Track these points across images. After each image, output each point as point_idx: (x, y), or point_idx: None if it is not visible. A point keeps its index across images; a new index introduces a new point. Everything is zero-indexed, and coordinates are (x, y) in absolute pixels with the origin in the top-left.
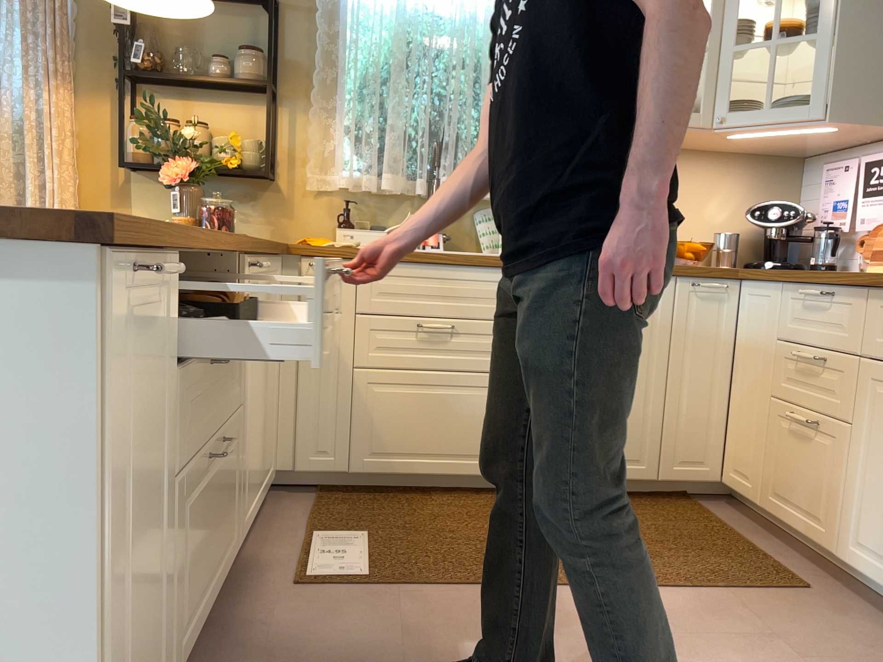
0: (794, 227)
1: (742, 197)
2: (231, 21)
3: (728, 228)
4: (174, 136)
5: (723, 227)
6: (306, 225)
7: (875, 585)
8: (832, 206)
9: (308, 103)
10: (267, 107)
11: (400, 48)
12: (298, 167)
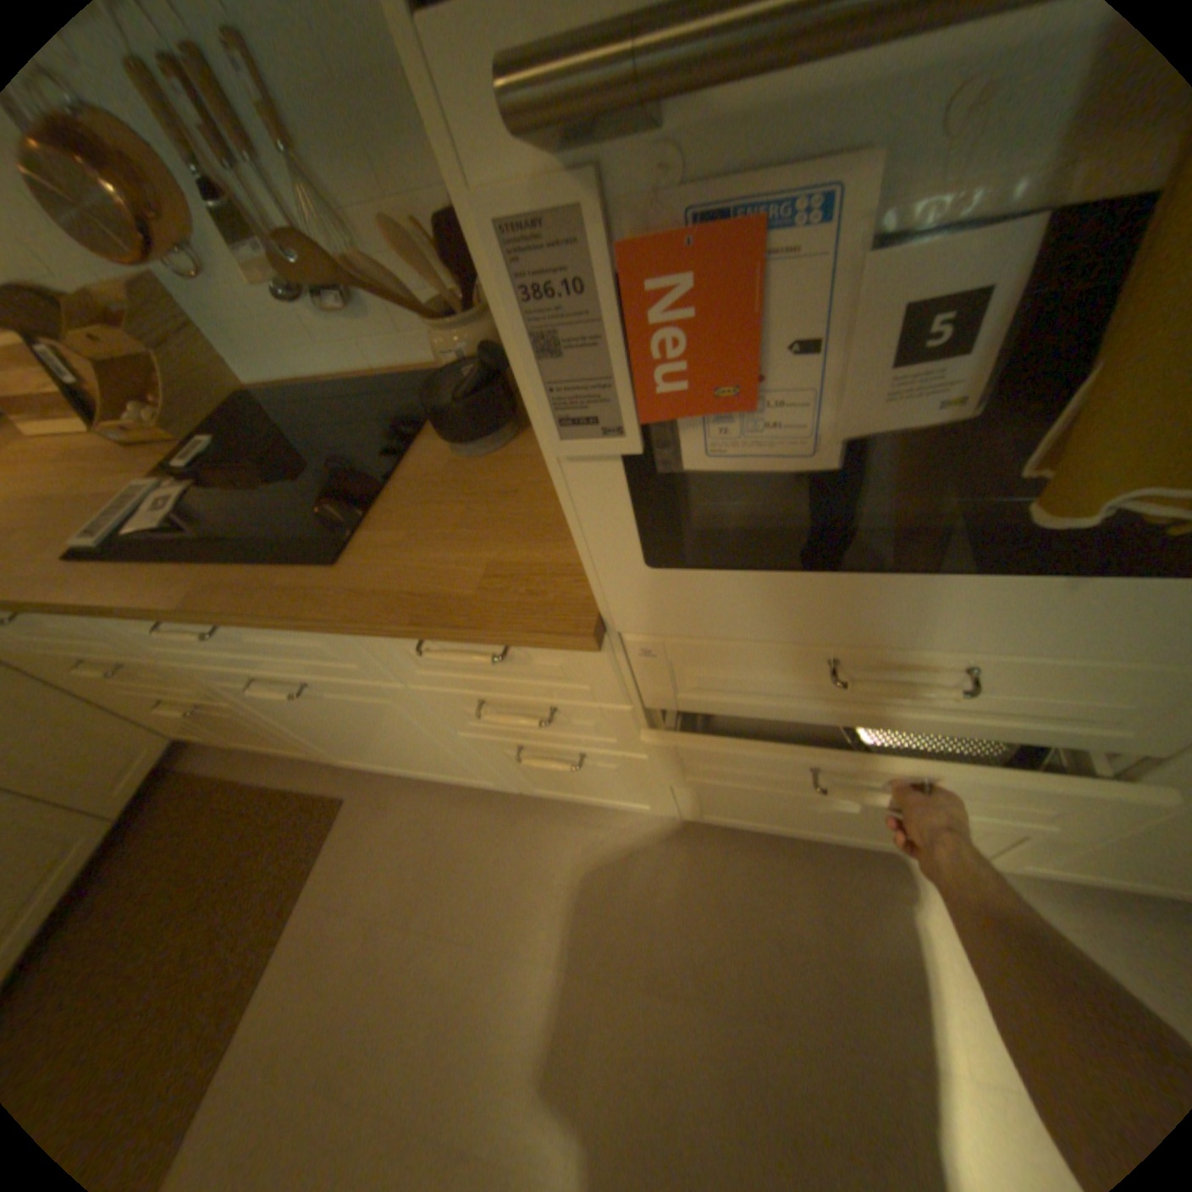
0: None
1: None
2: None
3: None
4: None
5: None
6: None
7: (376, 771)
8: None
9: None
10: None
11: None
12: None
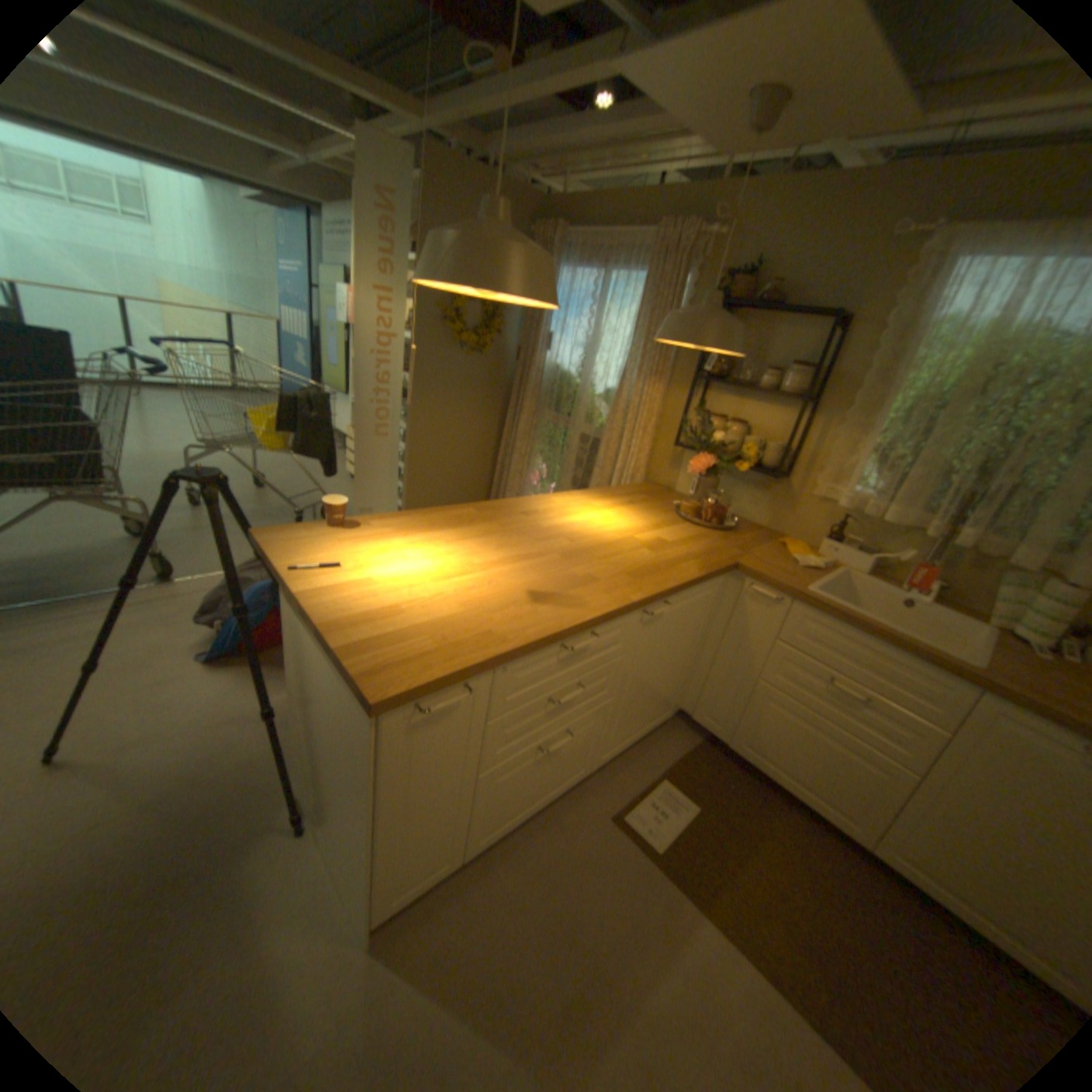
0: None
1: None
2: (799, 329)
3: None
4: (709, 434)
5: None
6: (802, 522)
7: None
8: None
9: (845, 414)
10: (805, 412)
11: (975, 374)
12: (814, 471)
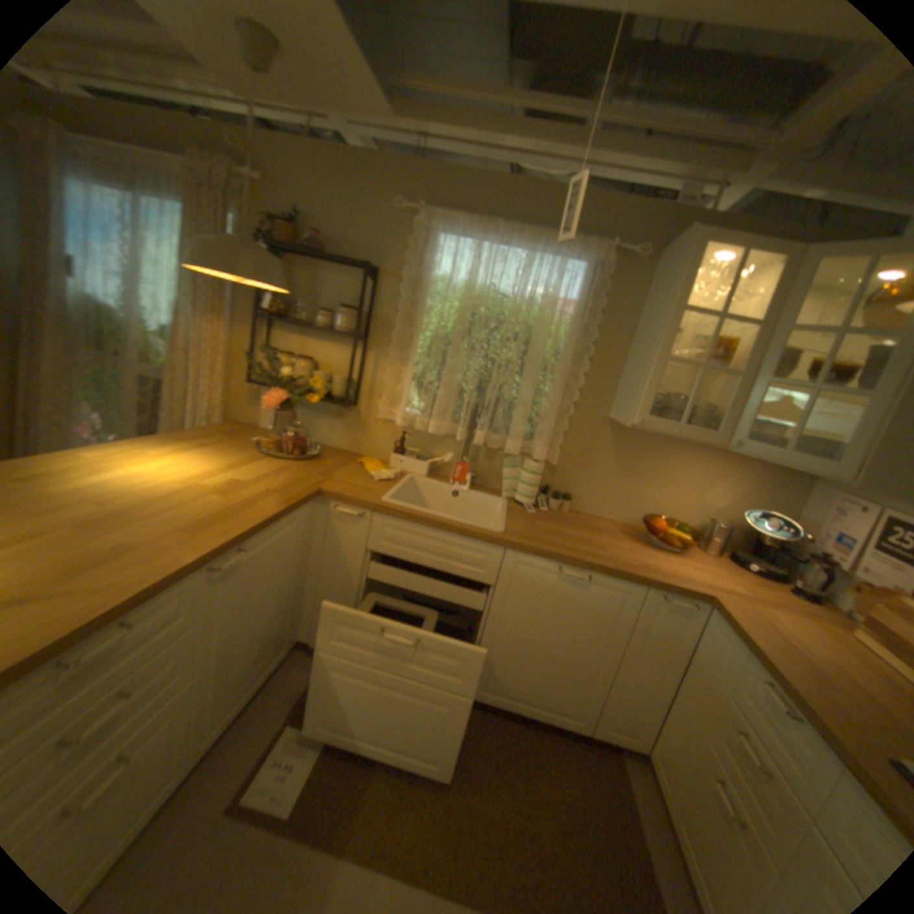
0: (790, 541)
1: (747, 491)
2: (339, 278)
3: (726, 514)
4: (276, 371)
5: (721, 513)
6: (373, 442)
7: None
8: (836, 535)
9: (387, 351)
10: (357, 350)
11: (461, 321)
12: (374, 399)
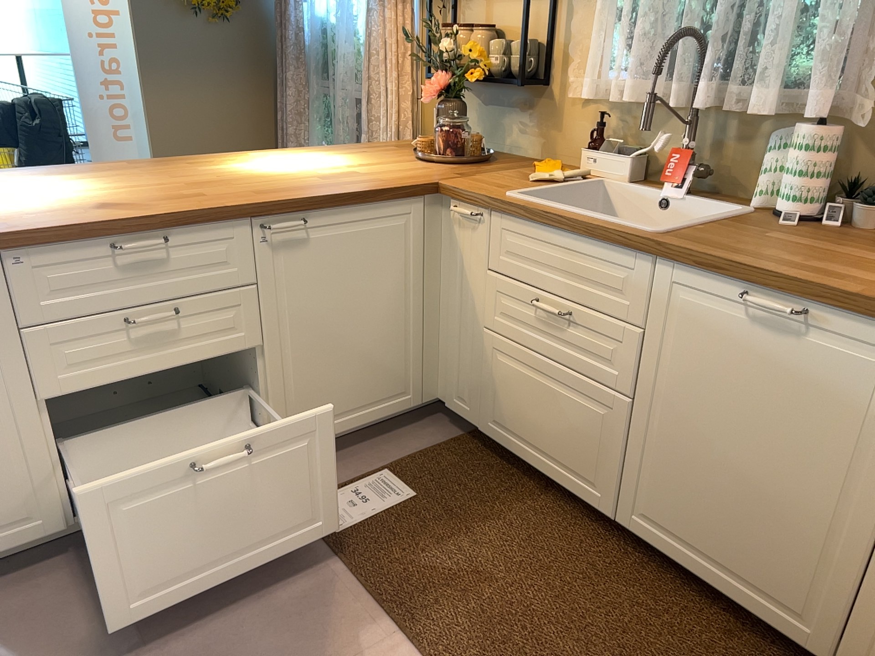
0: None
1: None
2: None
3: None
4: (440, 49)
5: None
6: (569, 141)
7: None
8: None
9: None
10: None
11: None
12: (568, 70)
